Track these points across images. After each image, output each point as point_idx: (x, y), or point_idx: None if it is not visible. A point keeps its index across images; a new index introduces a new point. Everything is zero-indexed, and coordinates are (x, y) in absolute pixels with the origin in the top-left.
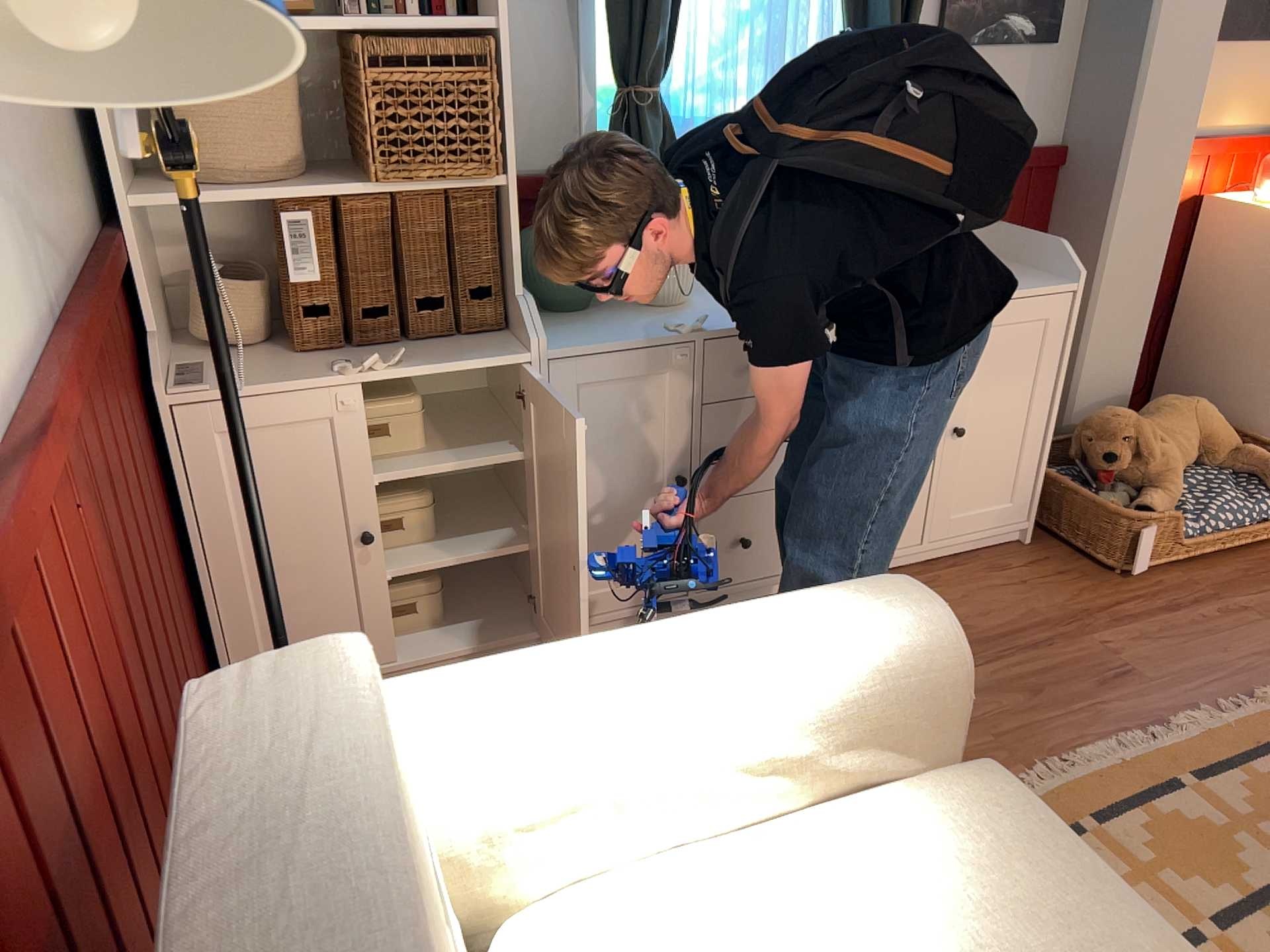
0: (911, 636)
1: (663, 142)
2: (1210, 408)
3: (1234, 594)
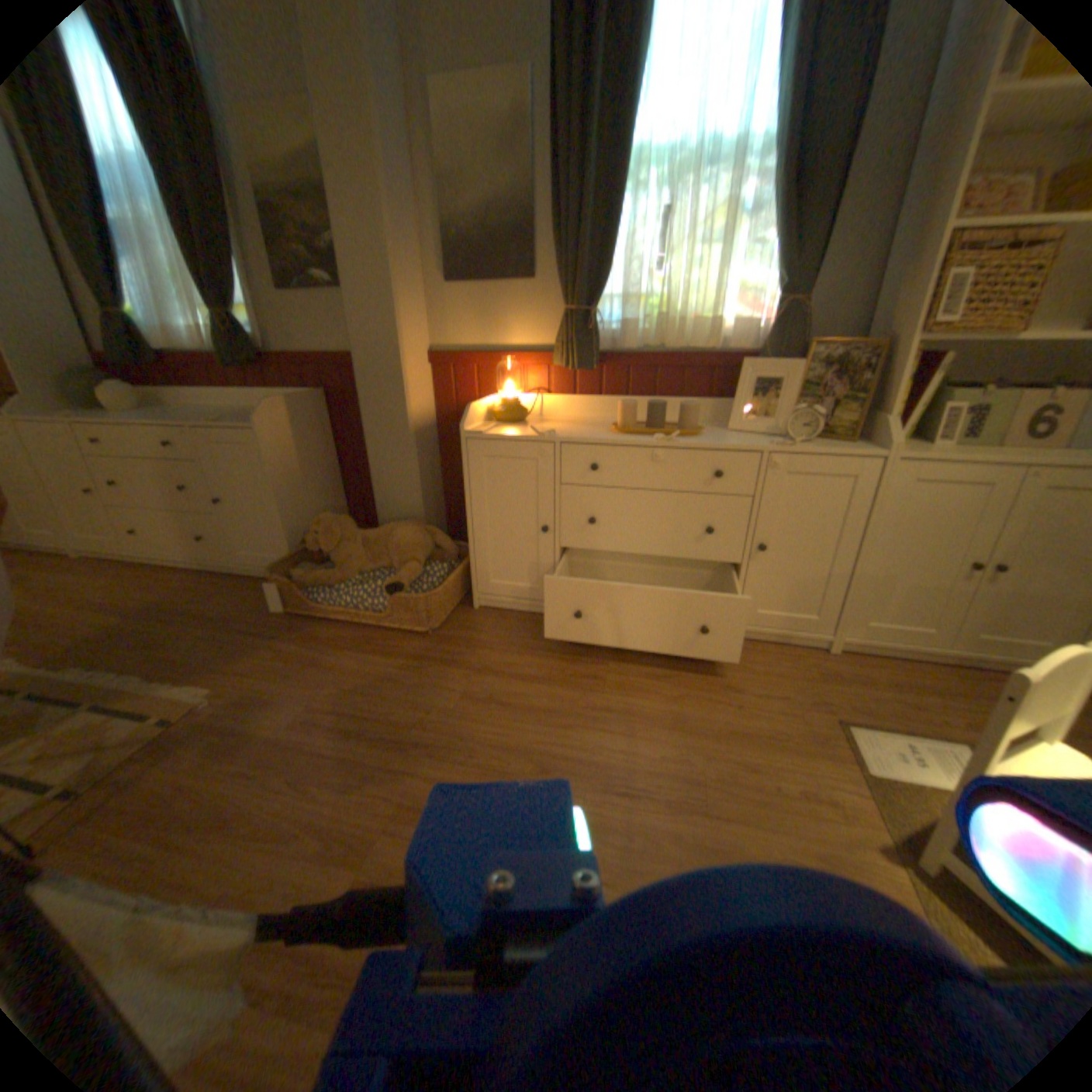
0: None
1: (126, 336)
2: (407, 532)
3: (298, 644)
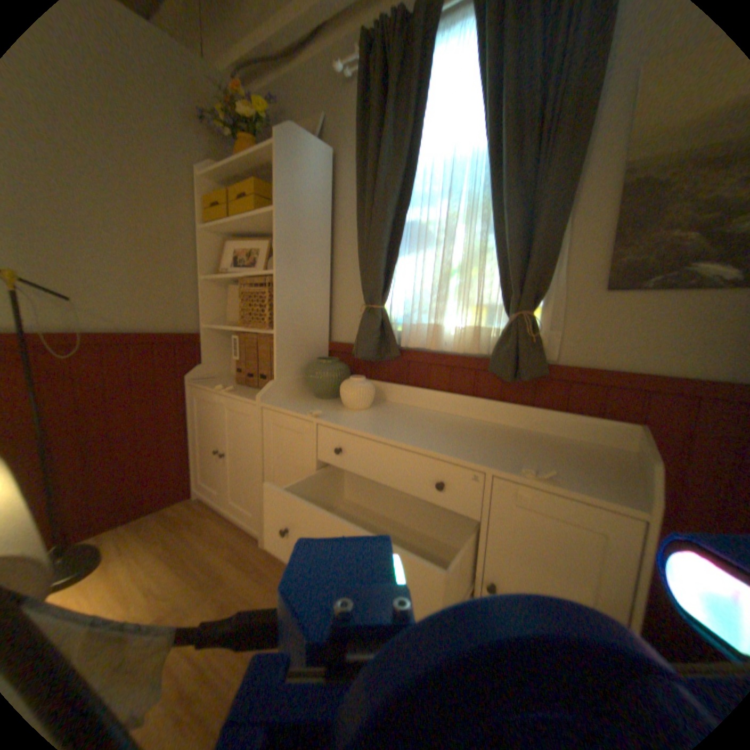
0: None
1: (382, 332)
2: None
3: None
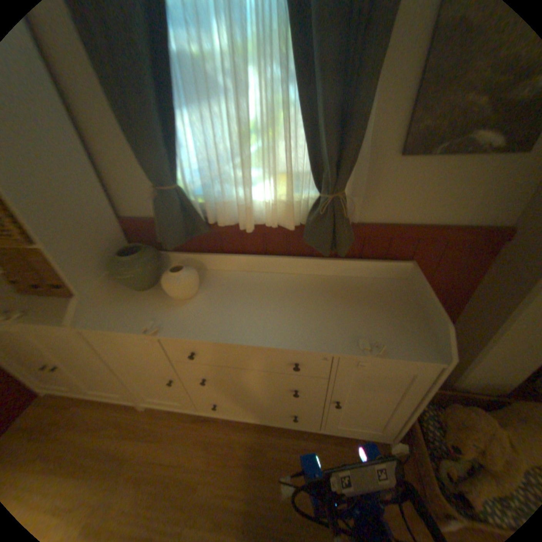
0: None
1: (185, 214)
2: None
3: None
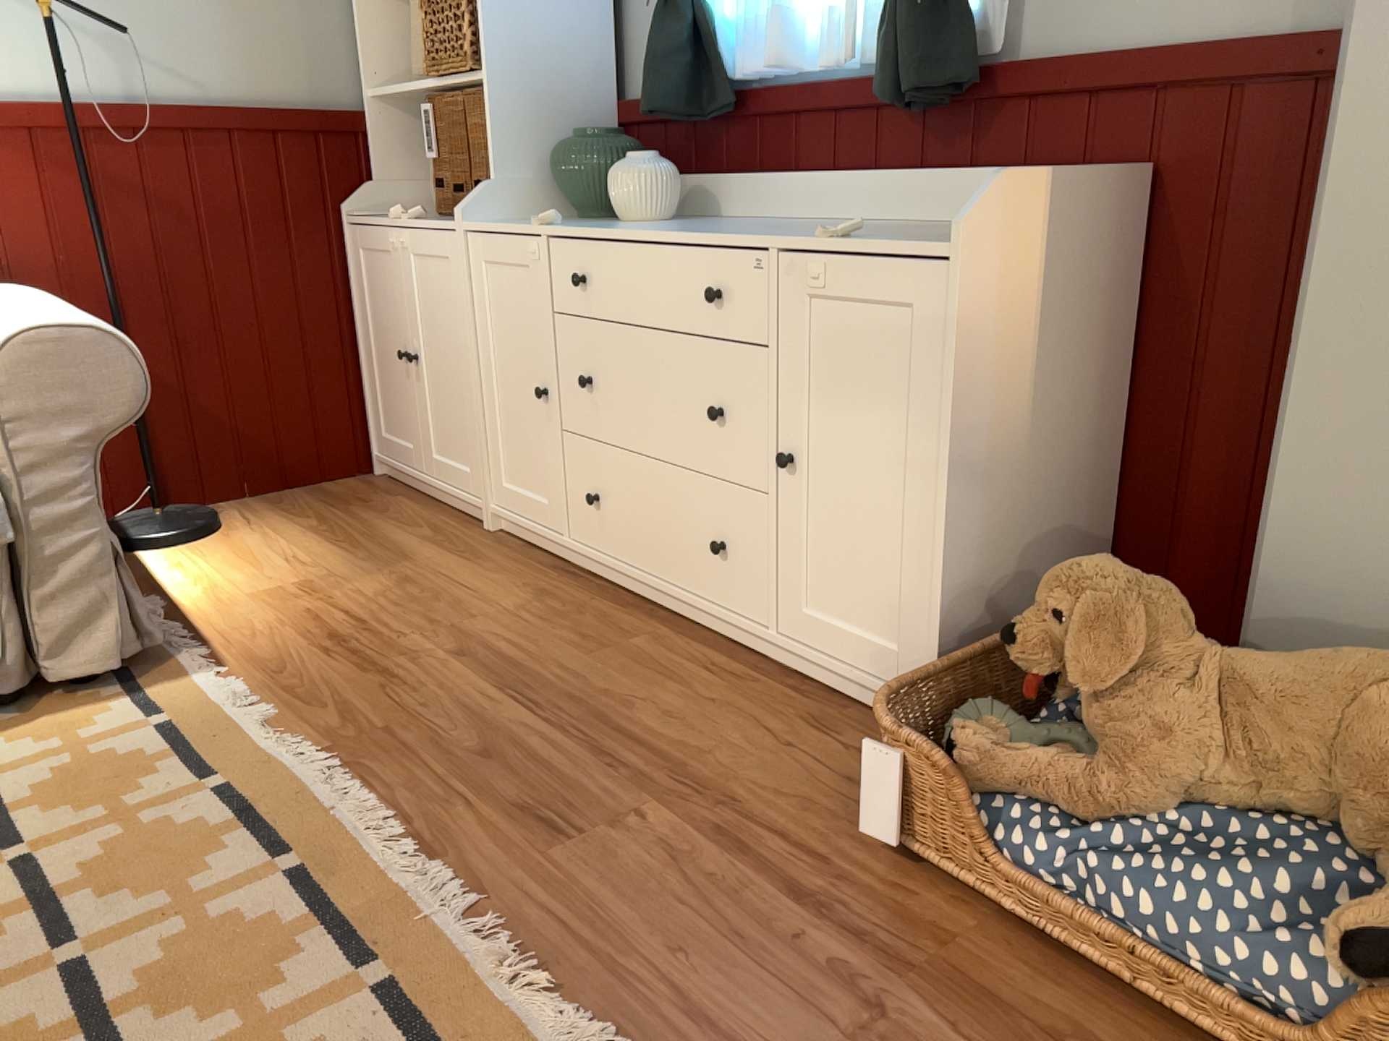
0: (10, 332)
1: (689, 53)
2: None
3: (935, 996)
